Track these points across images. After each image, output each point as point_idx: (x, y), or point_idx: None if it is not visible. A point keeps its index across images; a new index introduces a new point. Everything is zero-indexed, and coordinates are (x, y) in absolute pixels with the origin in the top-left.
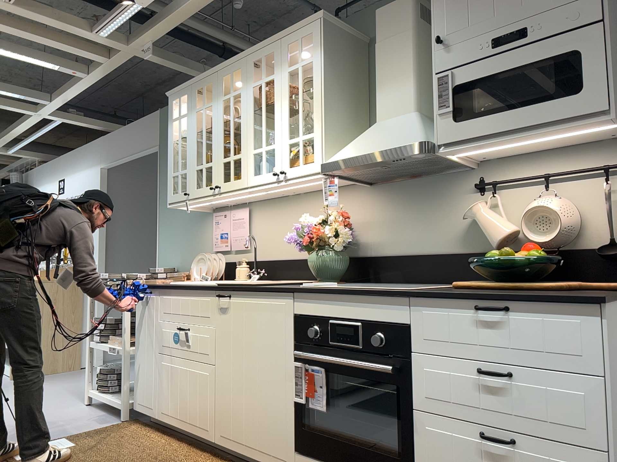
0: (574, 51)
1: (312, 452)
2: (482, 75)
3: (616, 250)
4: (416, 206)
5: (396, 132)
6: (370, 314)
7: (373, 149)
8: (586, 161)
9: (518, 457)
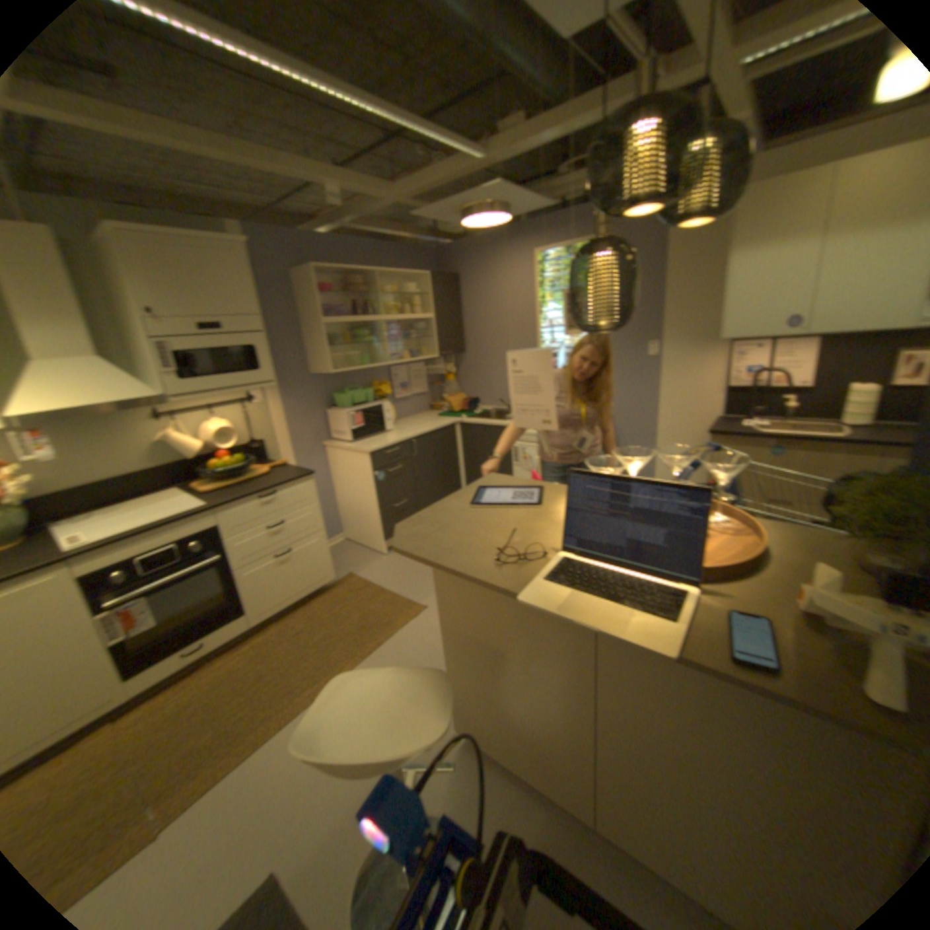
0: (251, 347)
1: (142, 668)
2: (193, 349)
3: (256, 445)
4: (82, 439)
5: (100, 383)
6: (177, 536)
7: (92, 402)
8: (226, 396)
9: (290, 556)
